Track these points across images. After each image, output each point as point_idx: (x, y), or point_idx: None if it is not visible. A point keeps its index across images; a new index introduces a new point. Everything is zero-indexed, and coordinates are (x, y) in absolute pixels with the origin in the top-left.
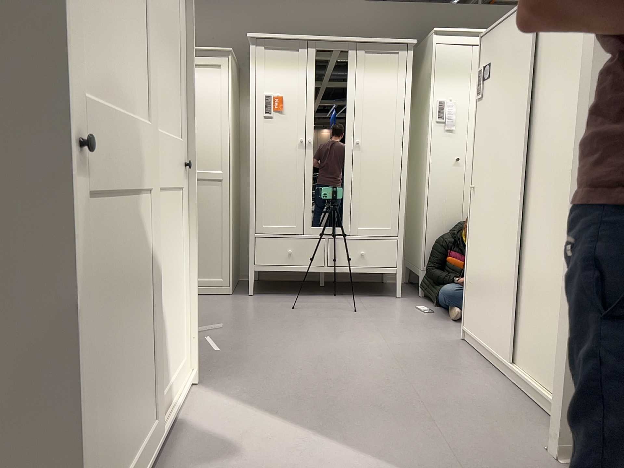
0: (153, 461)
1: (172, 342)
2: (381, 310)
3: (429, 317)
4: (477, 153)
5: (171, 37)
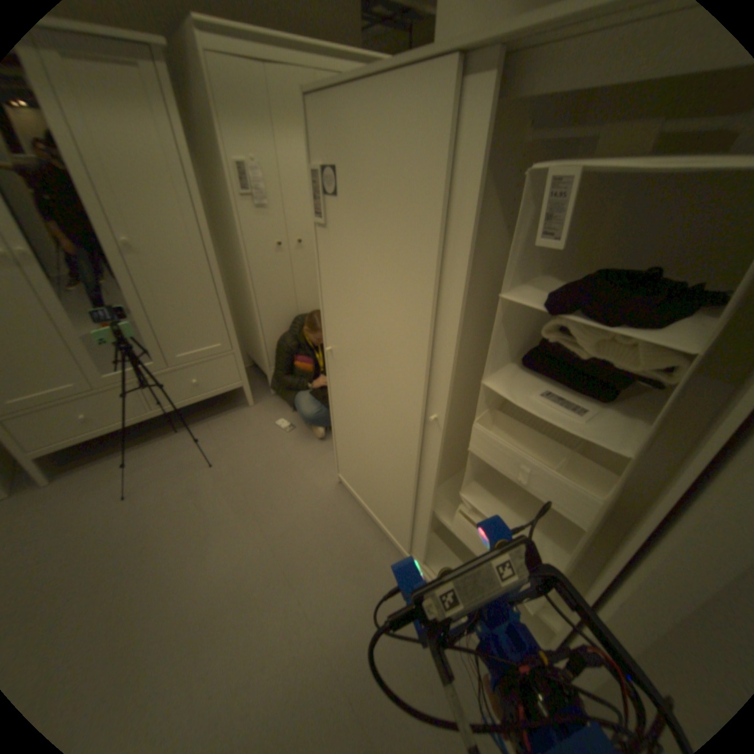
0: None
1: None
2: (237, 446)
3: (292, 438)
4: (328, 306)
5: None
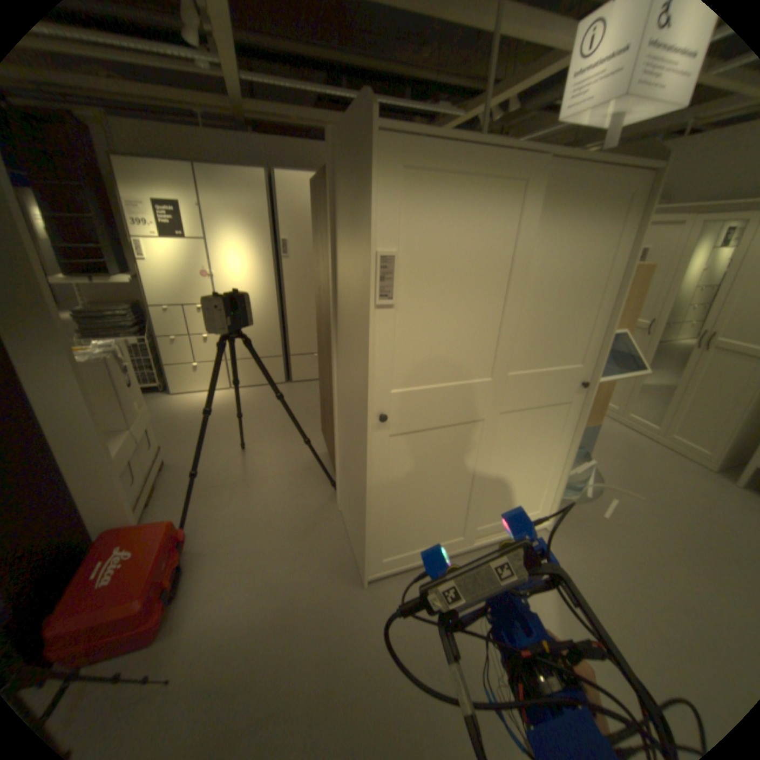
0: (458, 552)
1: (522, 498)
2: None
3: None
4: None
5: (588, 285)
